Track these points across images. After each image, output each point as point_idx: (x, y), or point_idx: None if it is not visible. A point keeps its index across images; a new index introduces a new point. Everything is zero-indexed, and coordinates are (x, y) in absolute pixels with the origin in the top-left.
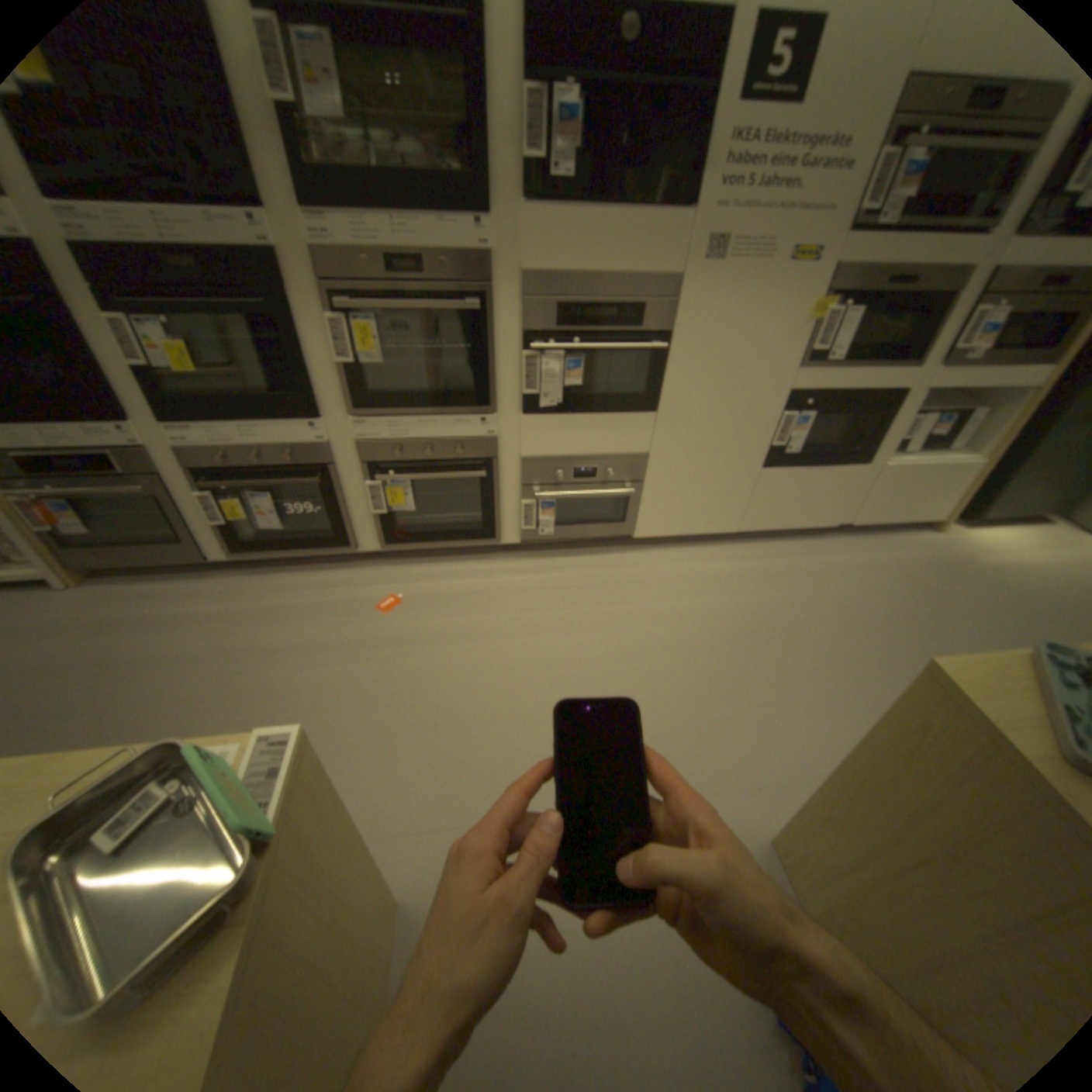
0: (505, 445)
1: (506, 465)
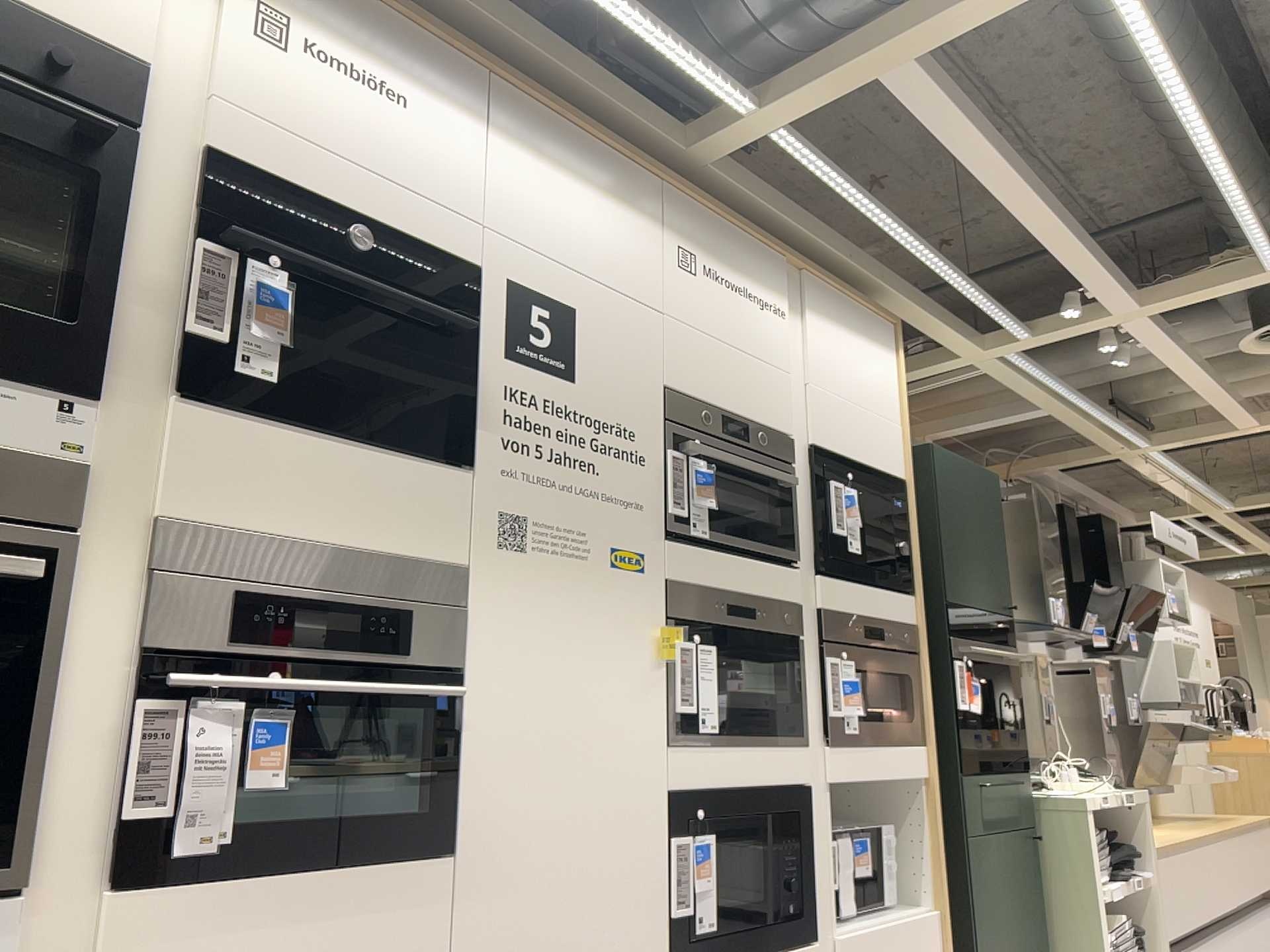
0: None
1: None
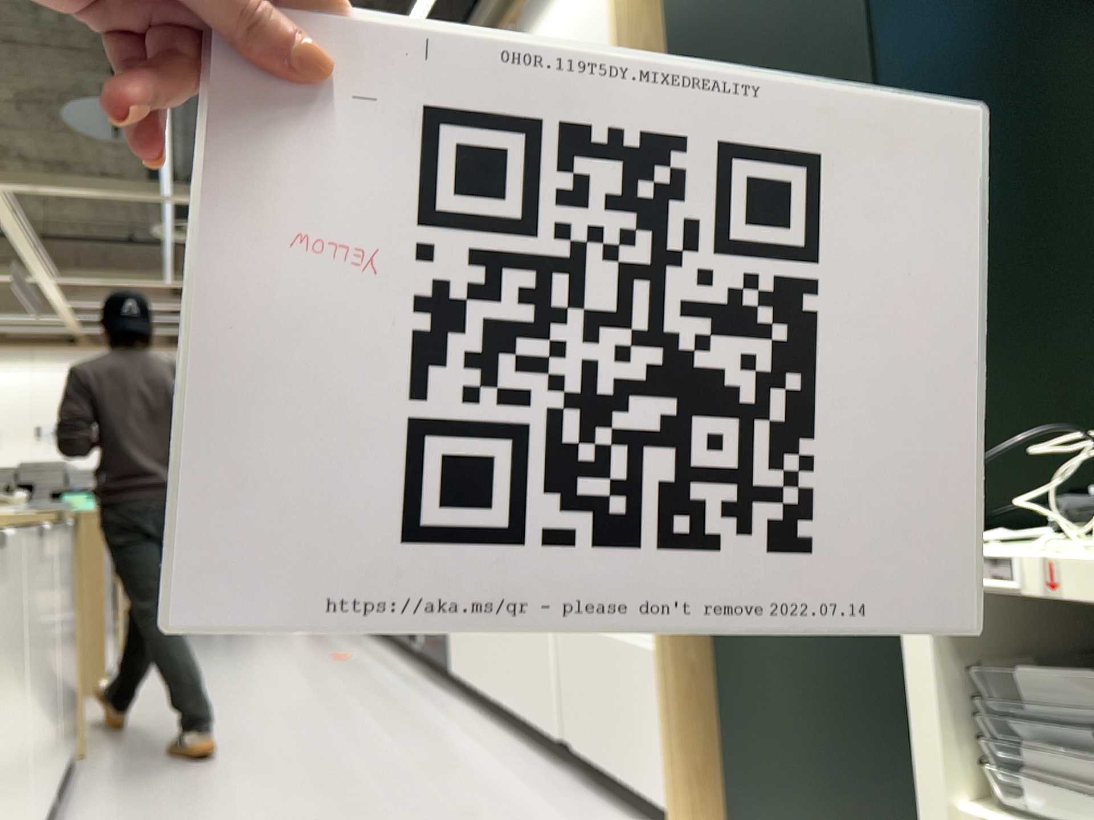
0: None
1: None
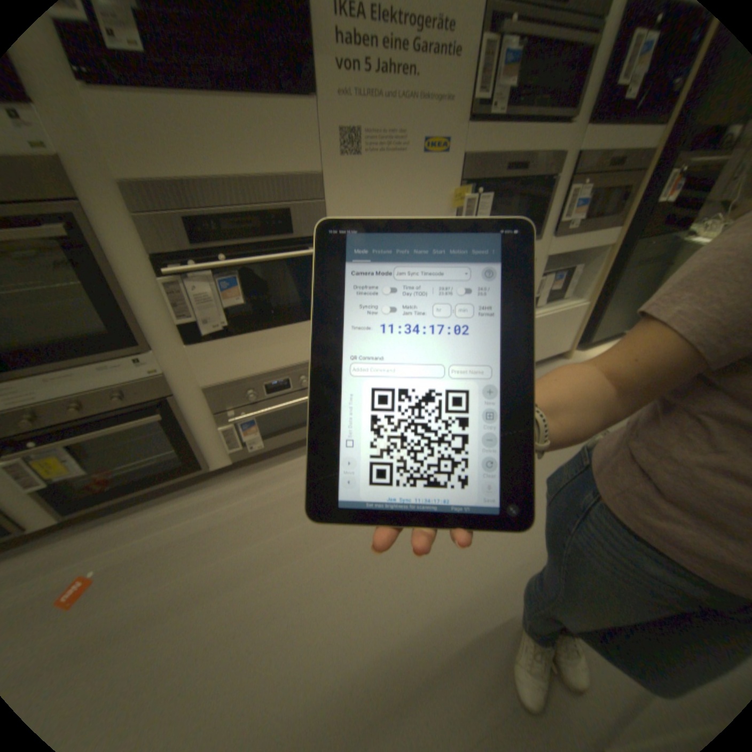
0: (176, 379)
1: (185, 398)
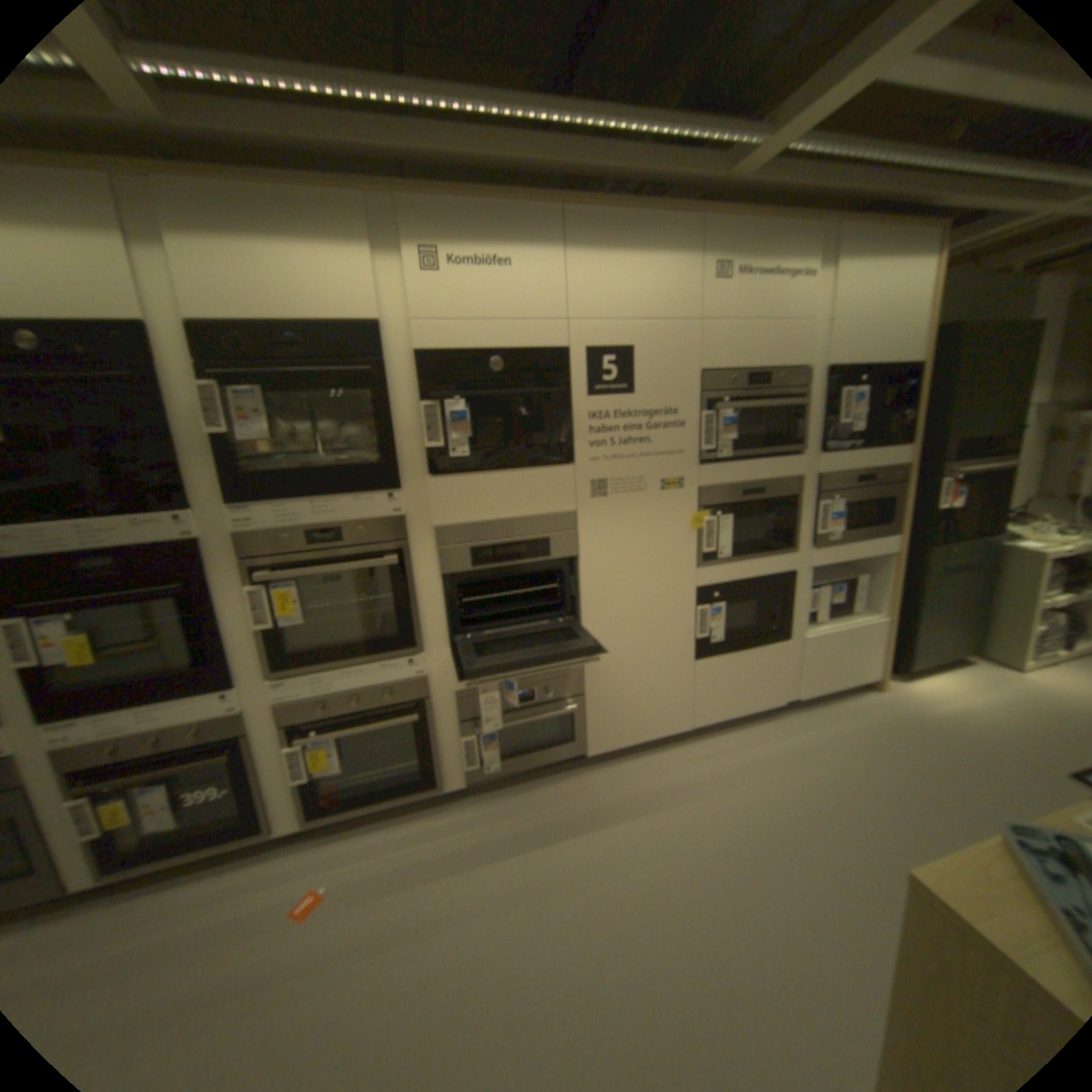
0: (437, 682)
1: (440, 702)
